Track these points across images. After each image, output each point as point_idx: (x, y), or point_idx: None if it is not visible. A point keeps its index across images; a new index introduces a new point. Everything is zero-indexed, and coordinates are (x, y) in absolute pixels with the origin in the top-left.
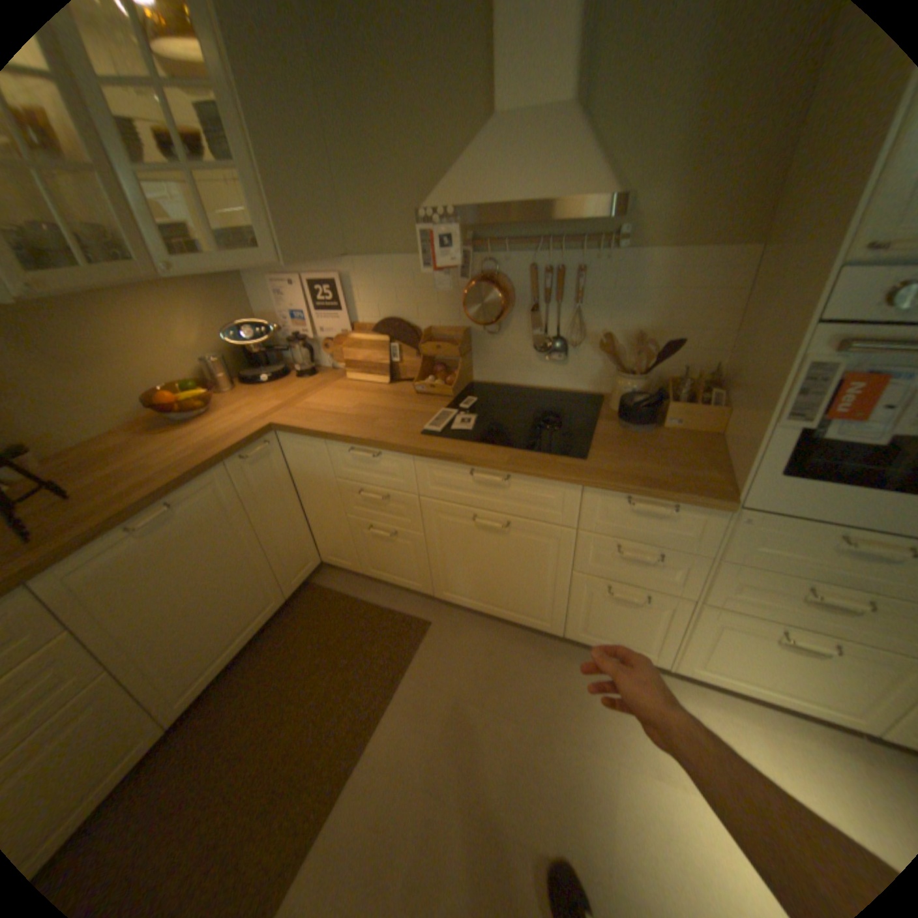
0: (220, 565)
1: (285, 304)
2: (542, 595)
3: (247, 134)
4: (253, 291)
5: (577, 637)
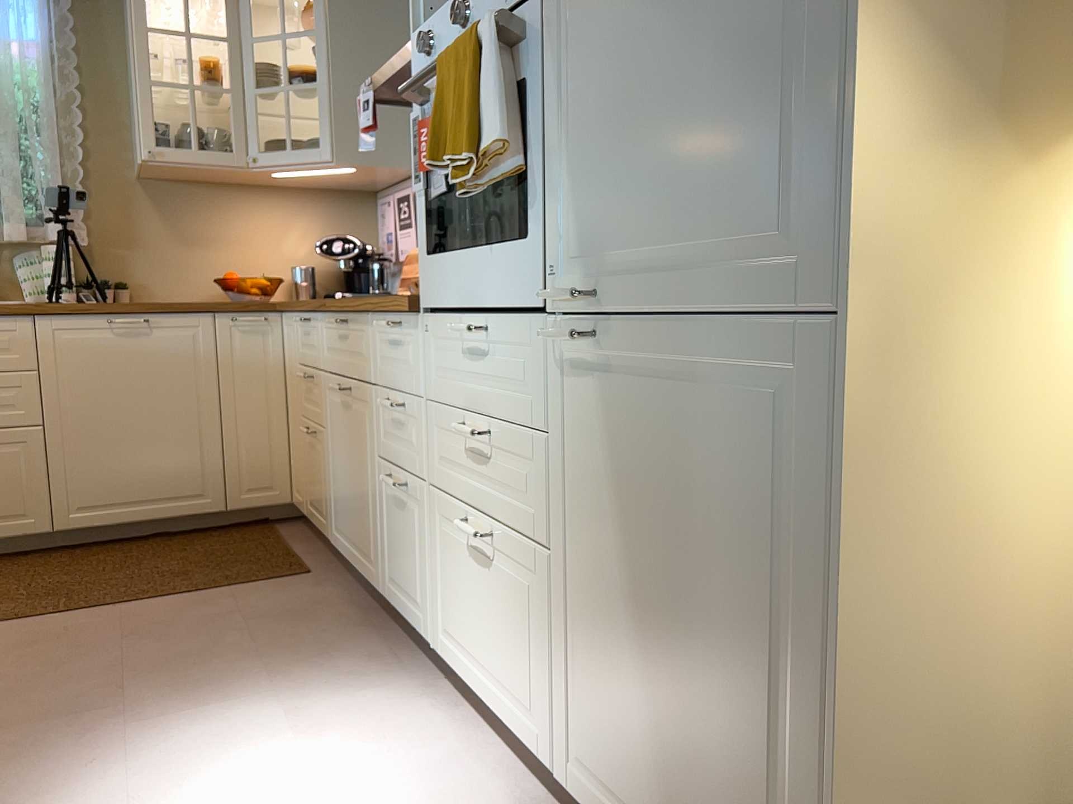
0: (169, 409)
1: (384, 225)
2: (368, 511)
3: (330, 61)
4: (380, 220)
5: (387, 593)
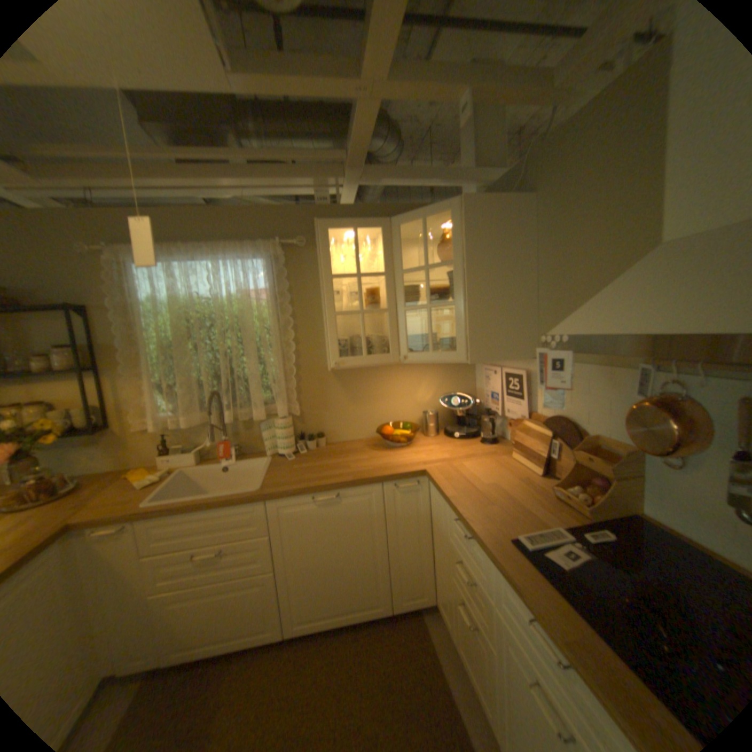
0: (354, 553)
1: (490, 386)
2: None
3: (466, 285)
4: (479, 373)
5: None
